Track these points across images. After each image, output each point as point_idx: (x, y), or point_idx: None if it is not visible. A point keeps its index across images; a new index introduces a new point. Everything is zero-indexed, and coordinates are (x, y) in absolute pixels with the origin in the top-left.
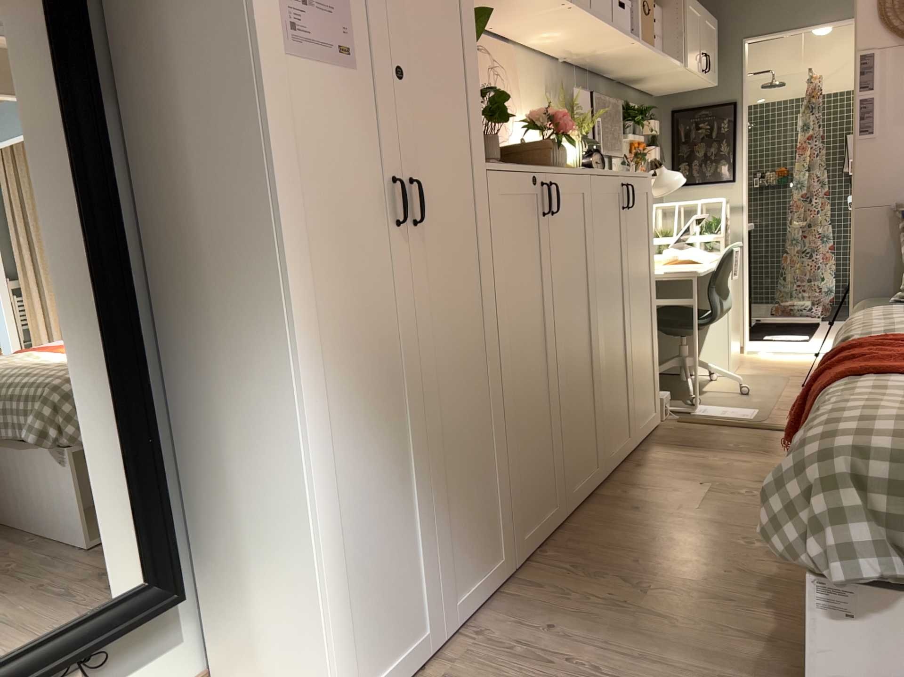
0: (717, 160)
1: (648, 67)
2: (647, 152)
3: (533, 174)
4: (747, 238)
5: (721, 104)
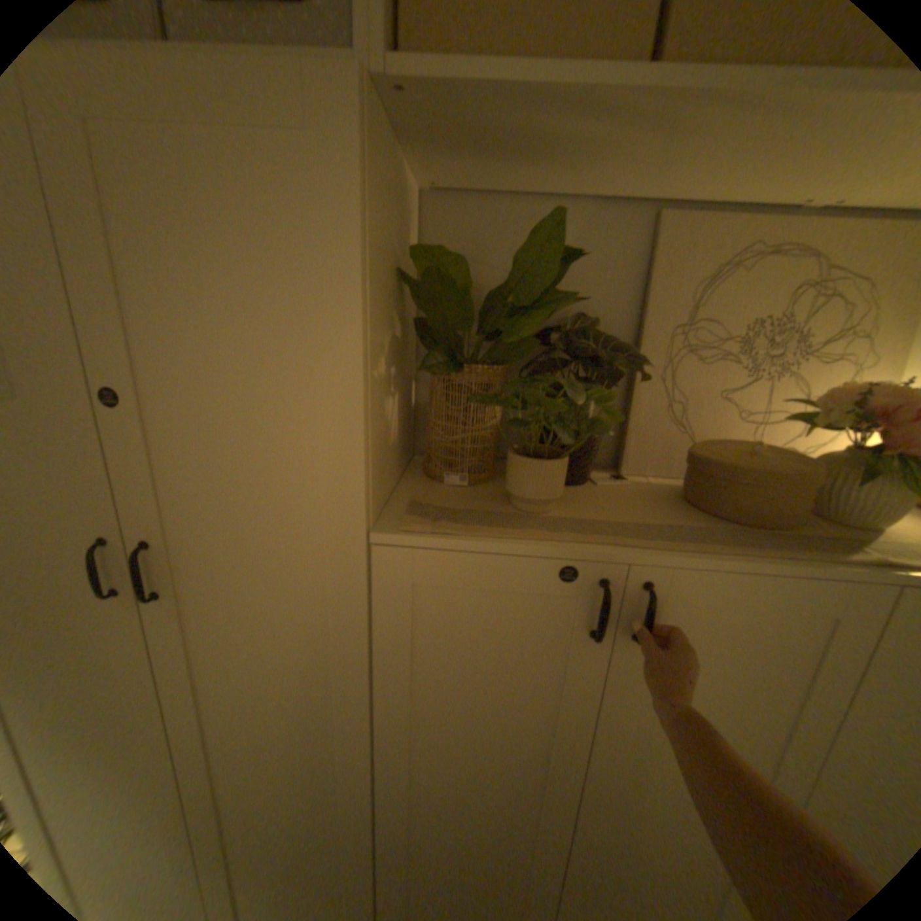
0: None
1: None
2: None
3: (567, 562)
4: None
5: None
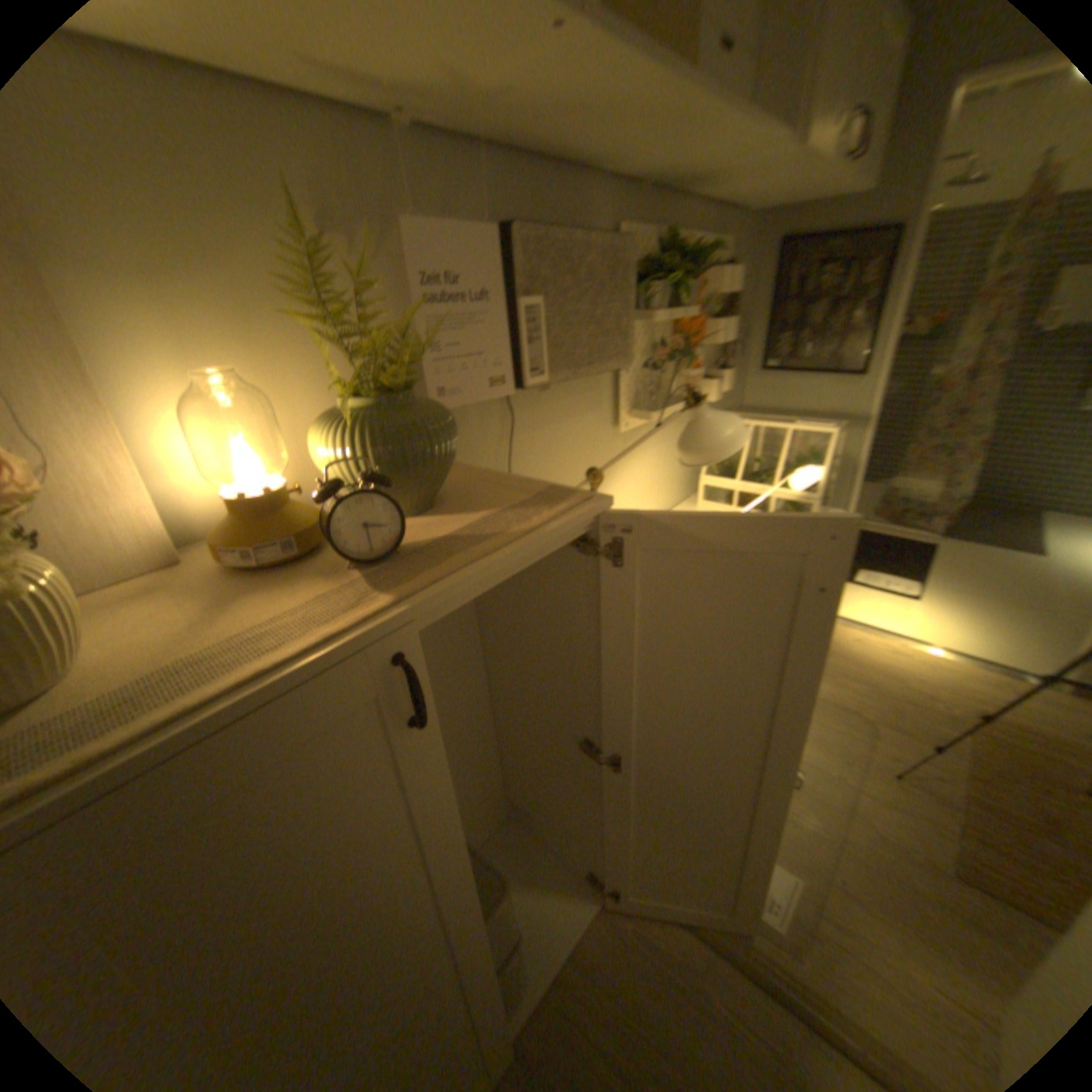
0: (843, 331)
1: (701, 135)
2: (709, 328)
3: None
4: (864, 465)
5: (877, 223)
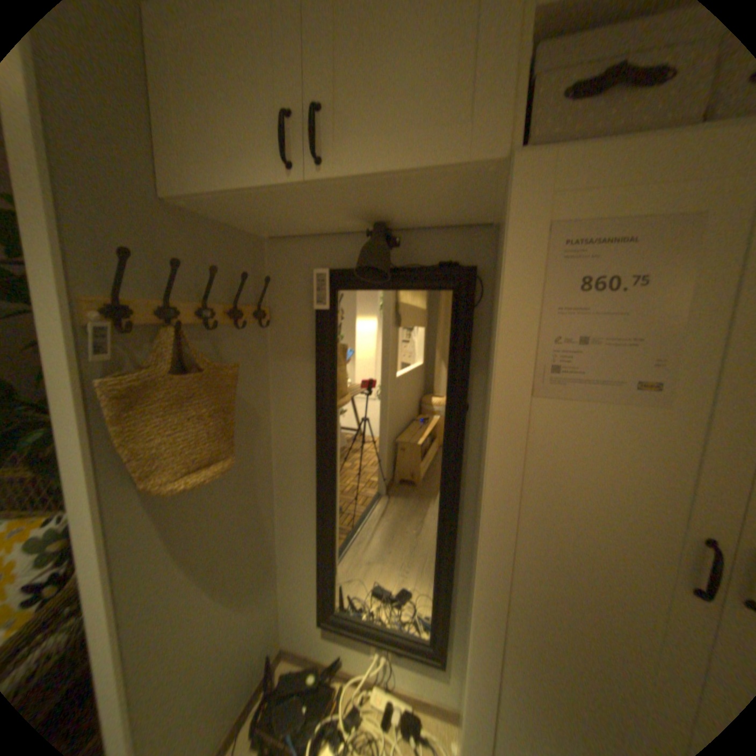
0: None
1: None
2: None
3: None
4: None
5: None
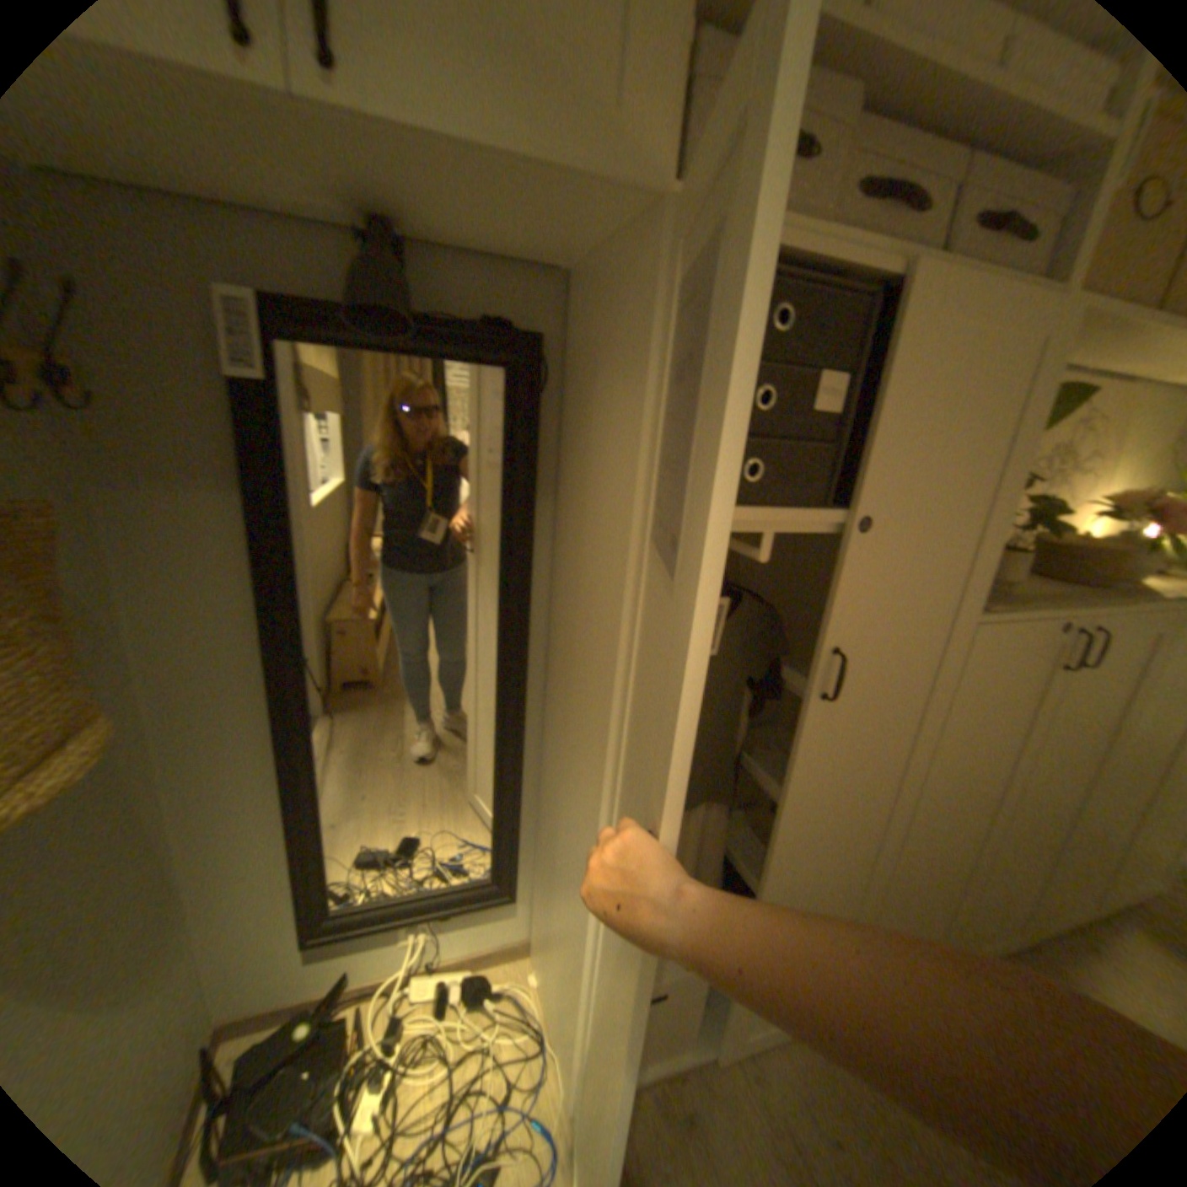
0: None
1: None
2: None
3: (1070, 622)
4: None
5: None
